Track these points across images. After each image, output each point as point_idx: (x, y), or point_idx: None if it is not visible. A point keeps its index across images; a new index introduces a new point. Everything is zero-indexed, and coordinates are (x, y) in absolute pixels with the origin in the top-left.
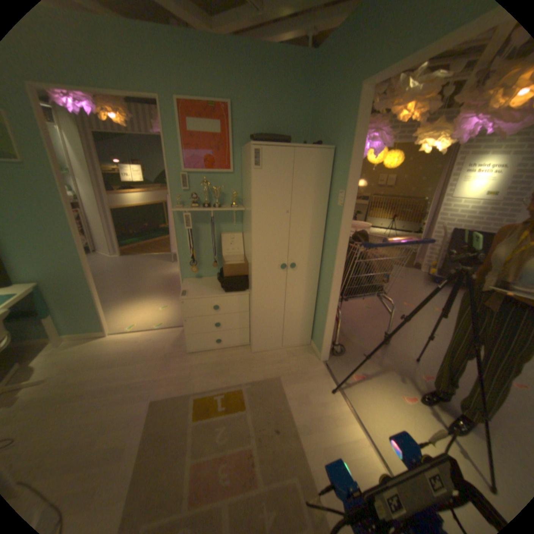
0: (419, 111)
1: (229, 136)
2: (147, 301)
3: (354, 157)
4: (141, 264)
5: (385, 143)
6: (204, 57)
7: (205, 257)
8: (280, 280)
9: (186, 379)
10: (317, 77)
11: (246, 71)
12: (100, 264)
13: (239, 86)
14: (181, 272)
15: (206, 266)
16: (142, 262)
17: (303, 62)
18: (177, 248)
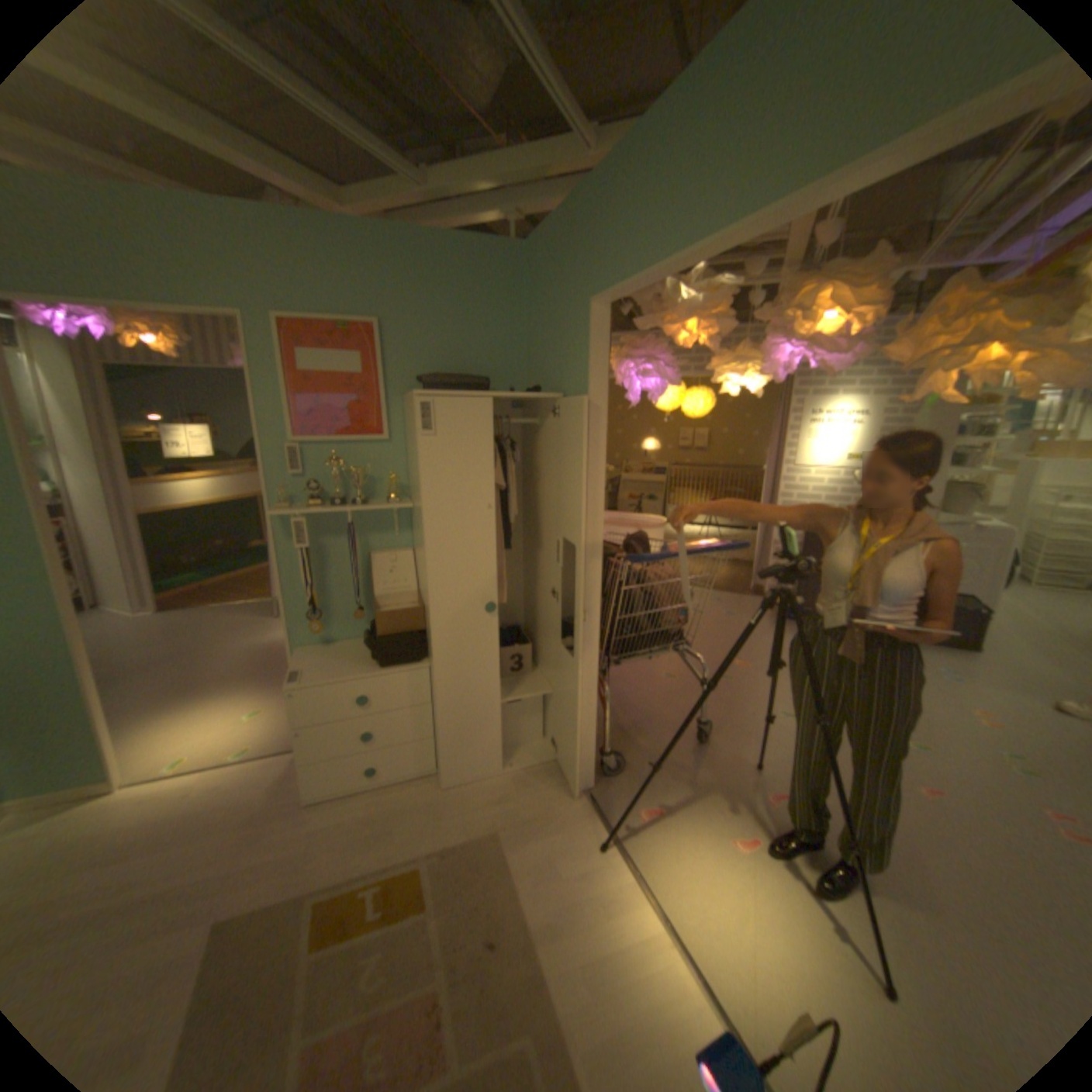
0: (706, 333)
1: (378, 378)
2: (216, 705)
3: (592, 412)
4: (206, 627)
5: (667, 381)
6: (327, 251)
7: (340, 600)
8: (489, 634)
9: (297, 863)
10: (529, 283)
11: (404, 272)
12: (110, 634)
13: (394, 296)
14: (289, 636)
15: (343, 619)
16: (207, 622)
17: (504, 260)
18: (282, 587)
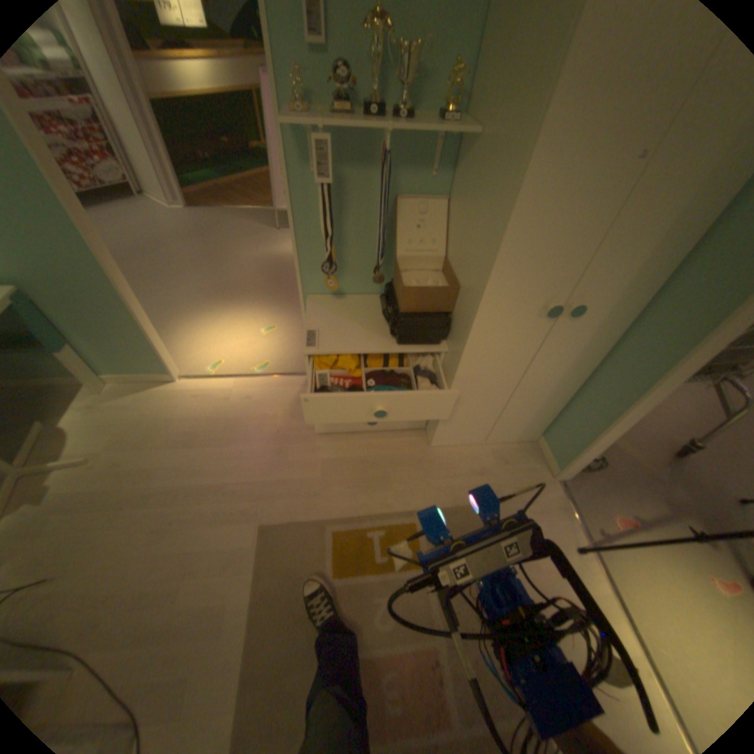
0: None
1: None
2: (239, 312)
3: None
4: (224, 229)
5: None
6: None
7: (355, 252)
8: (534, 338)
9: (317, 488)
10: None
11: None
12: (153, 223)
13: None
14: (301, 283)
15: (355, 272)
16: (223, 224)
17: None
18: (294, 228)
